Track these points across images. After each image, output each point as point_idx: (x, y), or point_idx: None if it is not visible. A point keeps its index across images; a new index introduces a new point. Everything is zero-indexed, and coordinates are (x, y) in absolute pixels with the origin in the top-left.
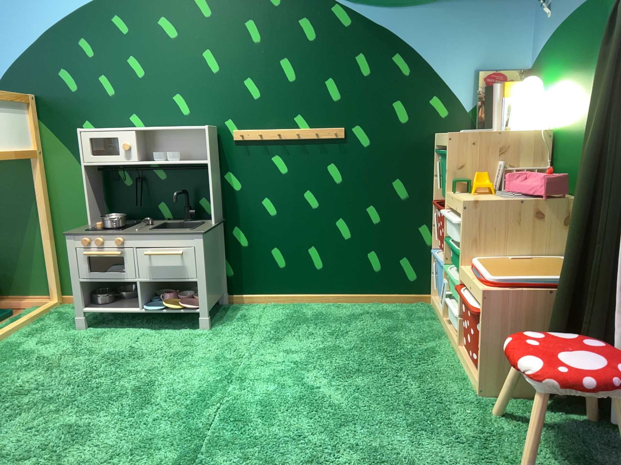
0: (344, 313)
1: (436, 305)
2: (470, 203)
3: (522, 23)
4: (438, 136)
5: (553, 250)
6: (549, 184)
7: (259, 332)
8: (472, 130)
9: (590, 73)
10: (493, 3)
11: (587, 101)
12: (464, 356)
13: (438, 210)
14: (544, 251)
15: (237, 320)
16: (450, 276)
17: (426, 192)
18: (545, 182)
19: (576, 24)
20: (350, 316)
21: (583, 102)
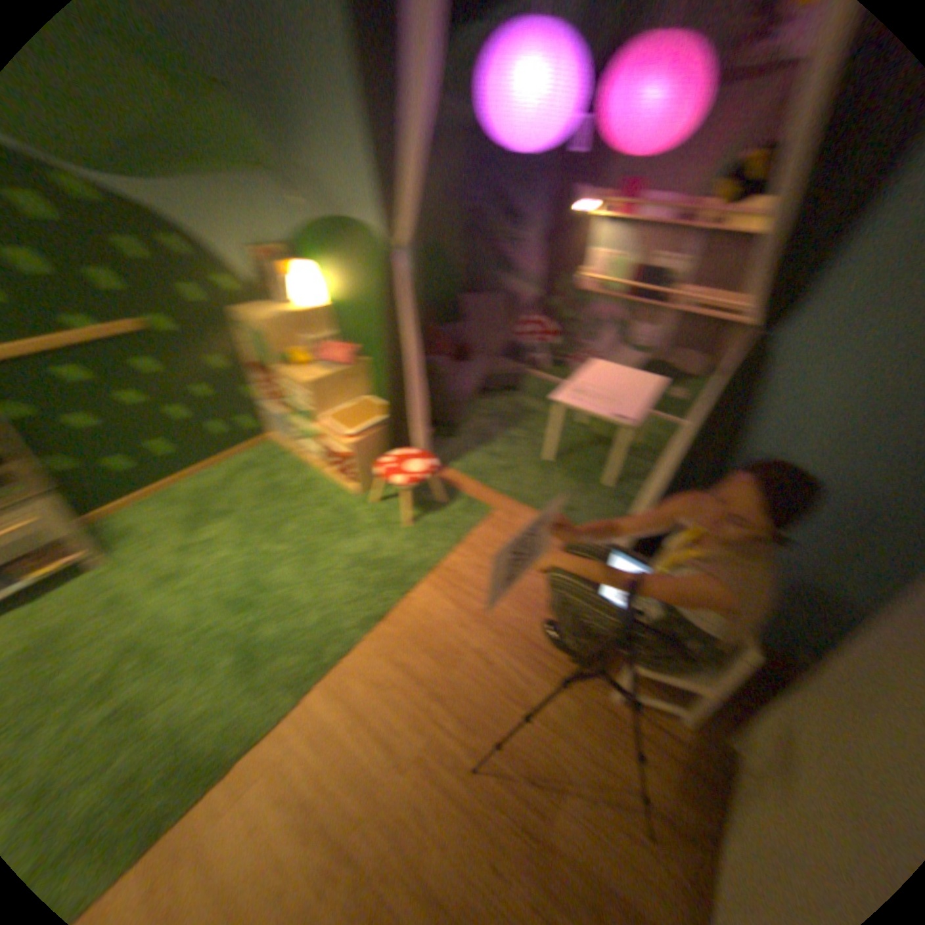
0: (209, 482)
1: (276, 442)
2: (305, 384)
3: (265, 199)
4: (231, 312)
5: (356, 394)
6: (347, 357)
7: (154, 540)
8: (253, 299)
9: (349, 275)
10: (235, 178)
11: (351, 294)
12: (328, 477)
13: (259, 379)
14: (352, 397)
15: (112, 542)
16: (288, 425)
17: (234, 360)
18: (341, 354)
19: (326, 229)
20: (218, 482)
21: (347, 293)
